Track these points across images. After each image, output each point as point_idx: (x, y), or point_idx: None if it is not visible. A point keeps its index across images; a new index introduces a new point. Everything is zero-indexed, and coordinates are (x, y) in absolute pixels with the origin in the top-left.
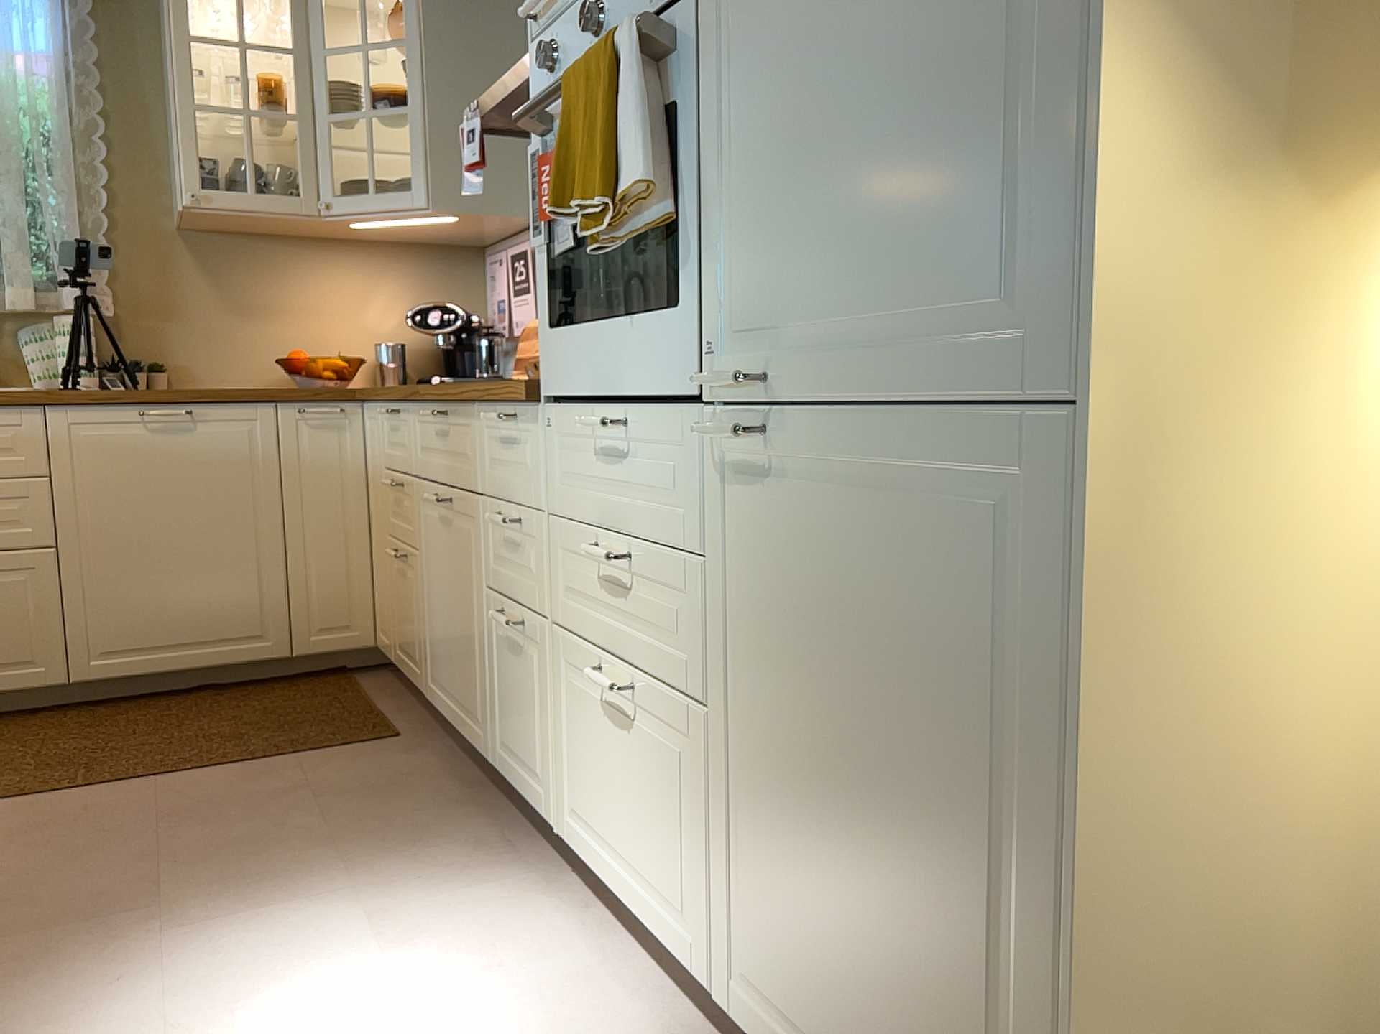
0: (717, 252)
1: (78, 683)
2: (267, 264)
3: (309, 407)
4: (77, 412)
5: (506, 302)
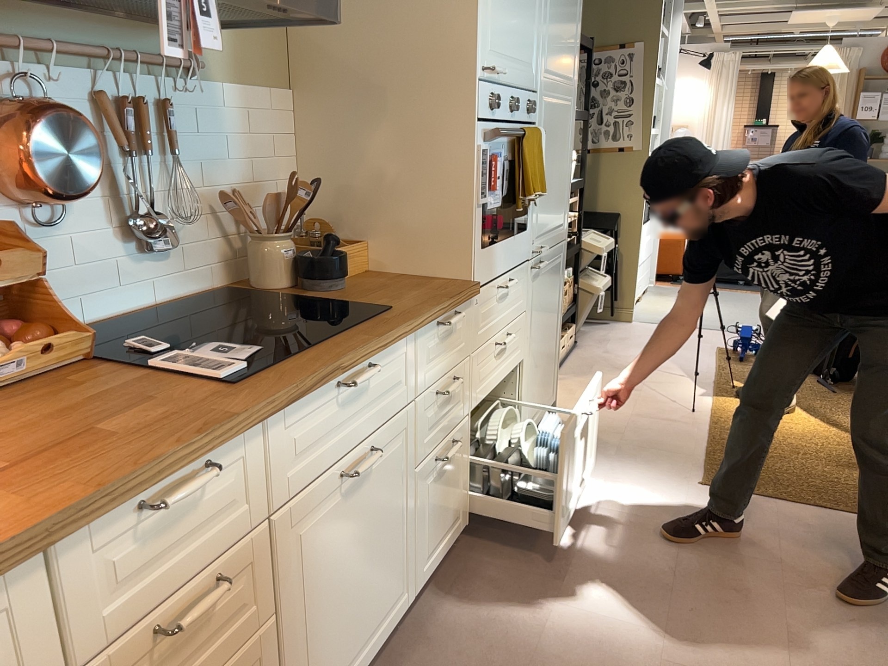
0: (535, 211)
1: None
2: None
3: None
4: None
5: None
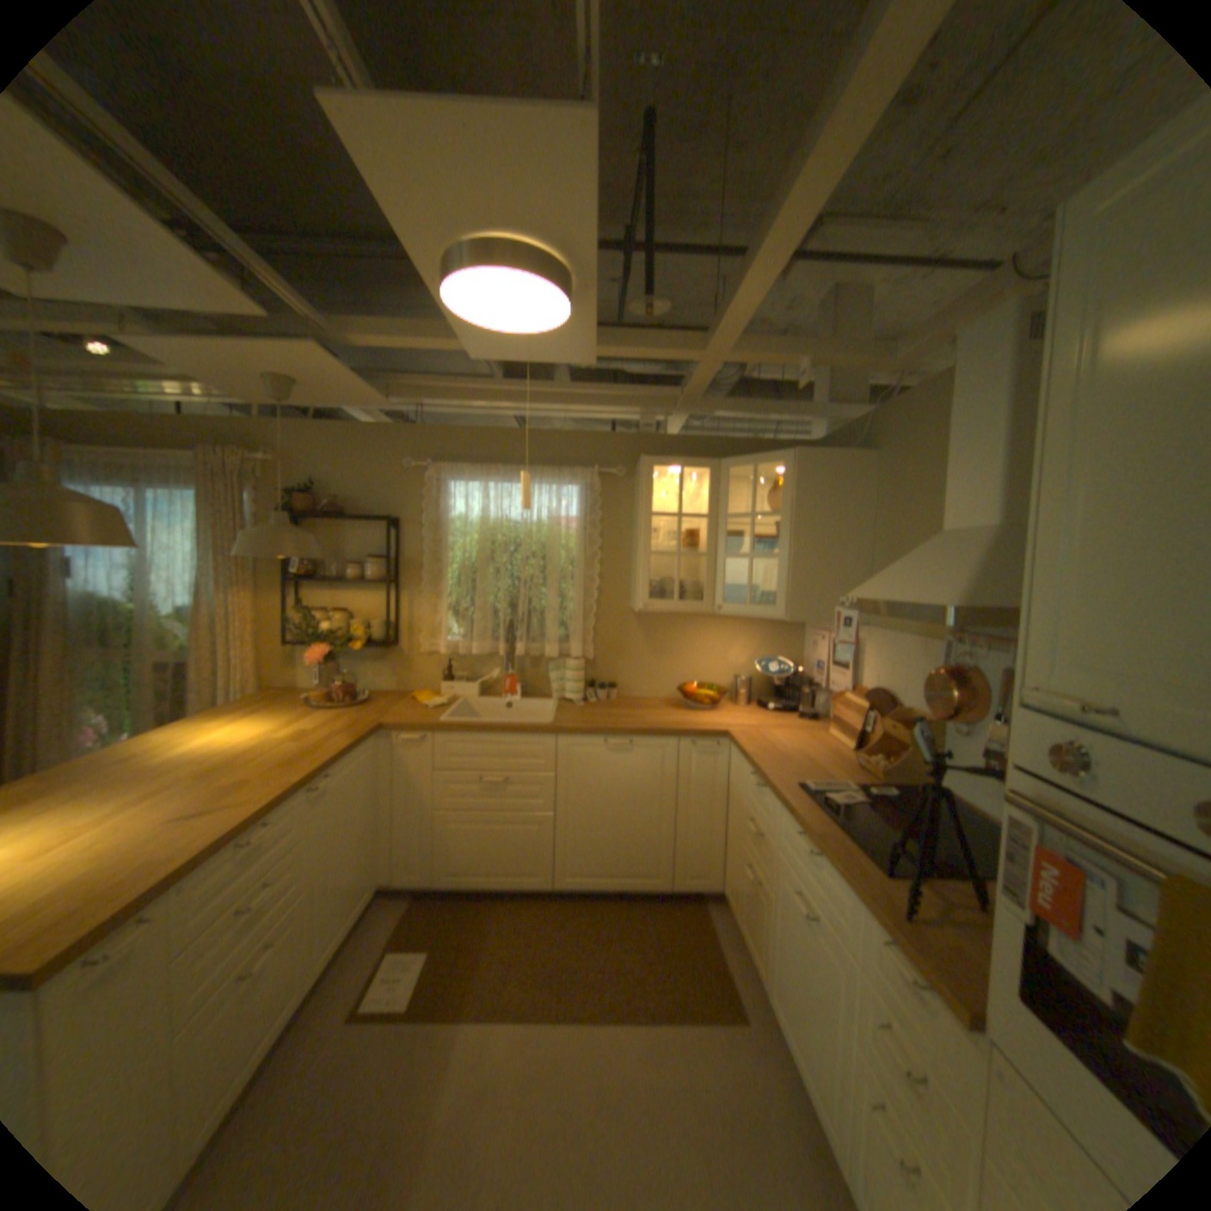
0: None
1: (557, 891)
2: (676, 627)
3: (698, 742)
4: (572, 739)
5: (826, 668)
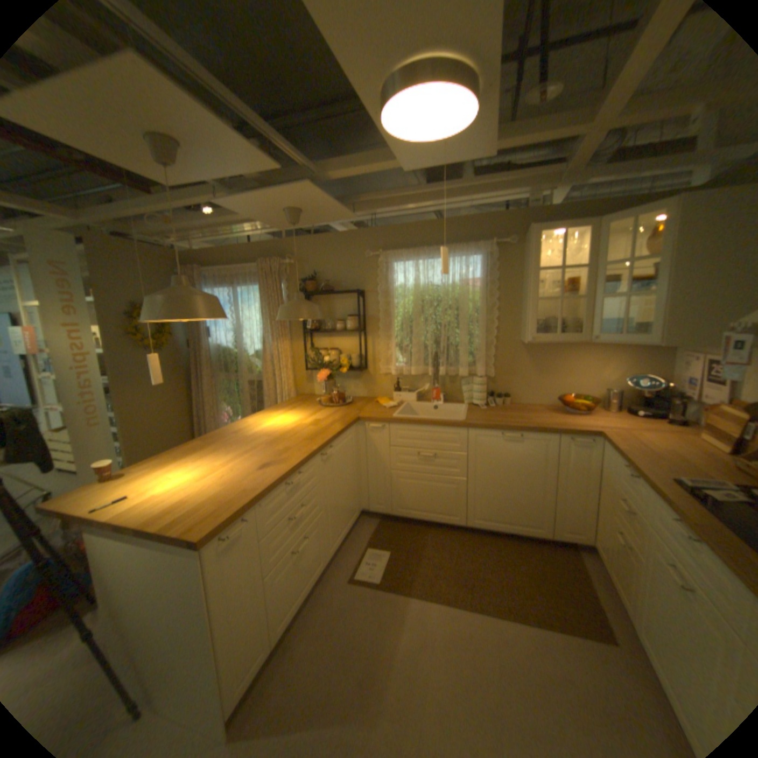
0: None
1: (470, 527)
2: (557, 352)
3: (576, 438)
4: (479, 431)
5: (699, 383)
